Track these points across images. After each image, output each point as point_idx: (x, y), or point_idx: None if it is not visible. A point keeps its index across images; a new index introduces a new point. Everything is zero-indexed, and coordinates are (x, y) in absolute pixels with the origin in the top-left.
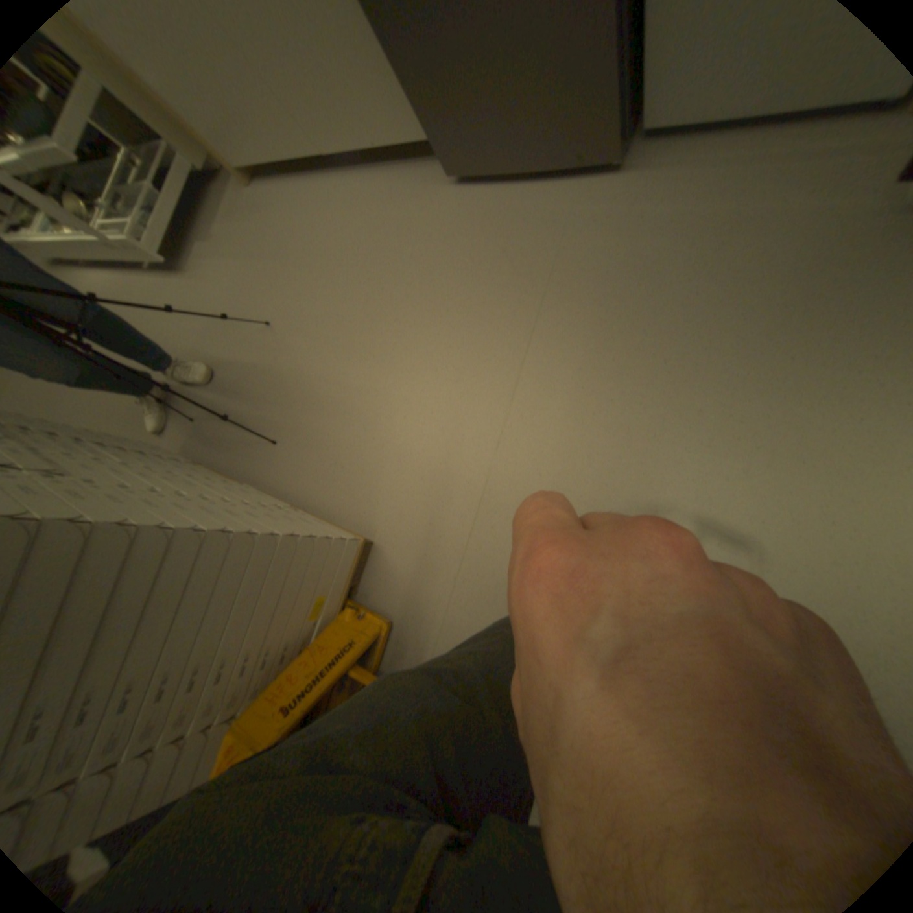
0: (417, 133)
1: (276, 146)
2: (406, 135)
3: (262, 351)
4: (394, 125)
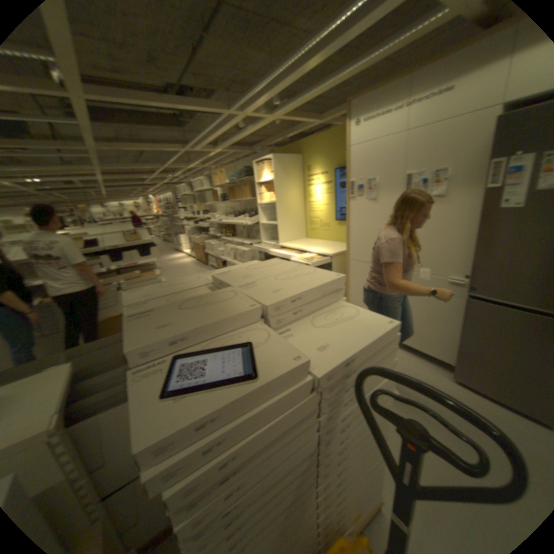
0: (444, 360)
1: None
2: (438, 357)
3: None
4: (436, 352)
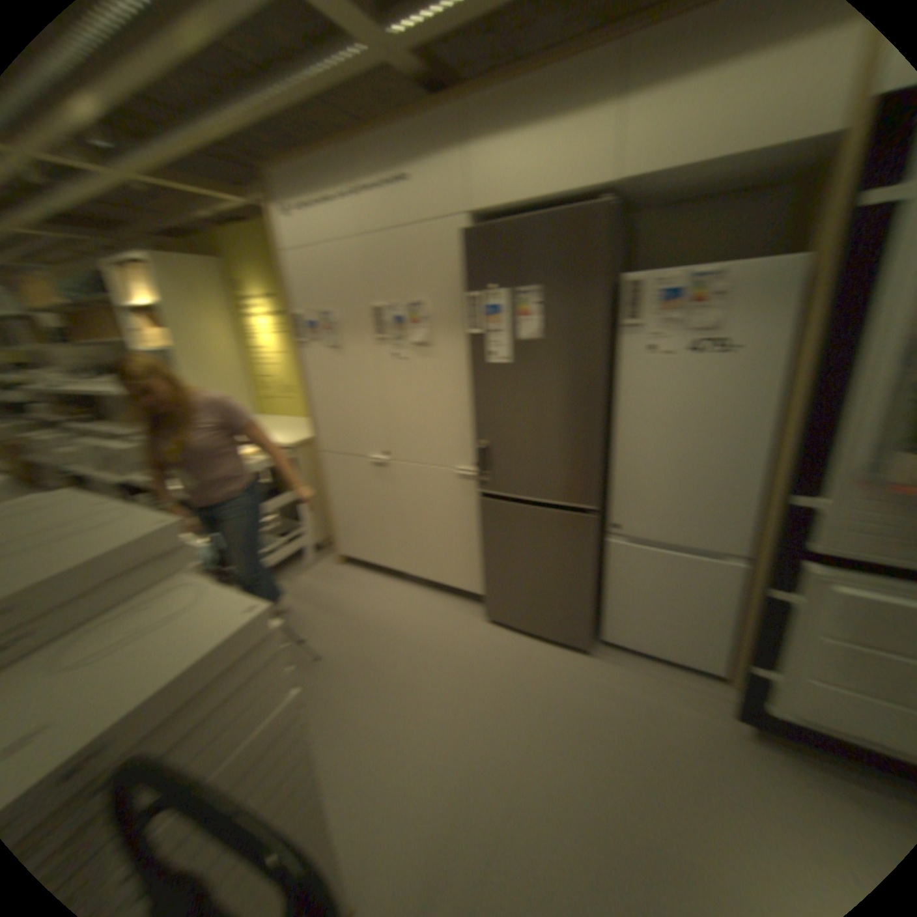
0: (477, 590)
1: (384, 558)
2: (469, 588)
3: (307, 678)
4: (465, 581)
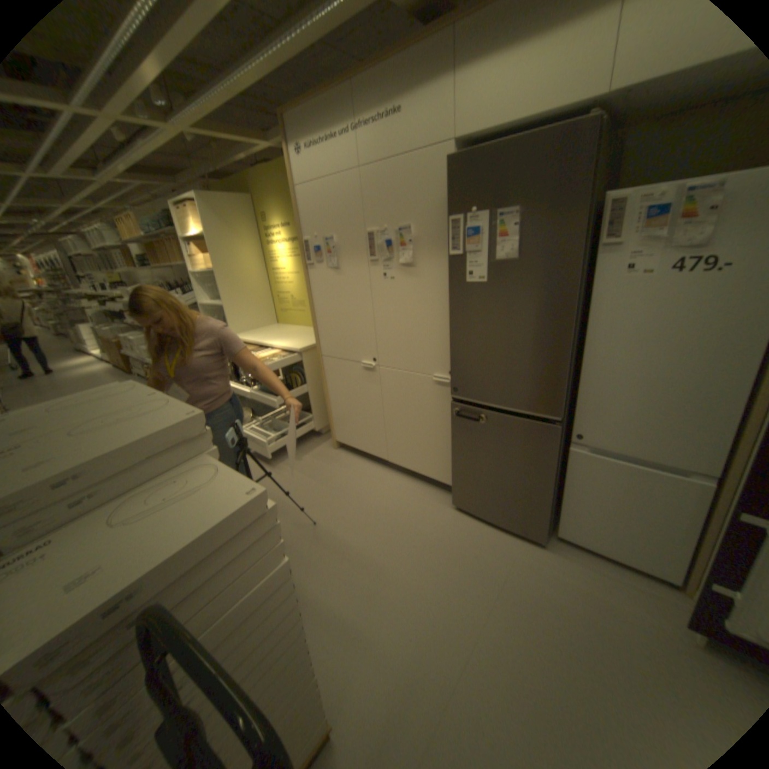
0: (443, 480)
1: (367, 446)
2: (437, 478)
3: (301, 538)
4: (433, 472)
